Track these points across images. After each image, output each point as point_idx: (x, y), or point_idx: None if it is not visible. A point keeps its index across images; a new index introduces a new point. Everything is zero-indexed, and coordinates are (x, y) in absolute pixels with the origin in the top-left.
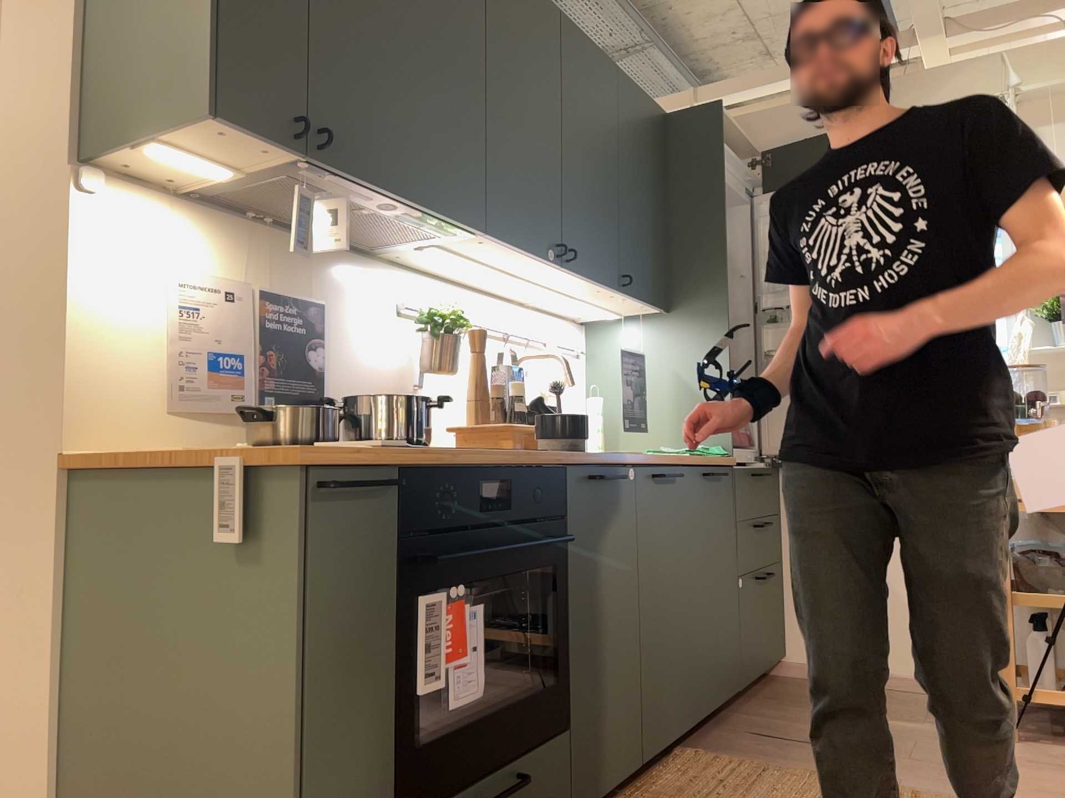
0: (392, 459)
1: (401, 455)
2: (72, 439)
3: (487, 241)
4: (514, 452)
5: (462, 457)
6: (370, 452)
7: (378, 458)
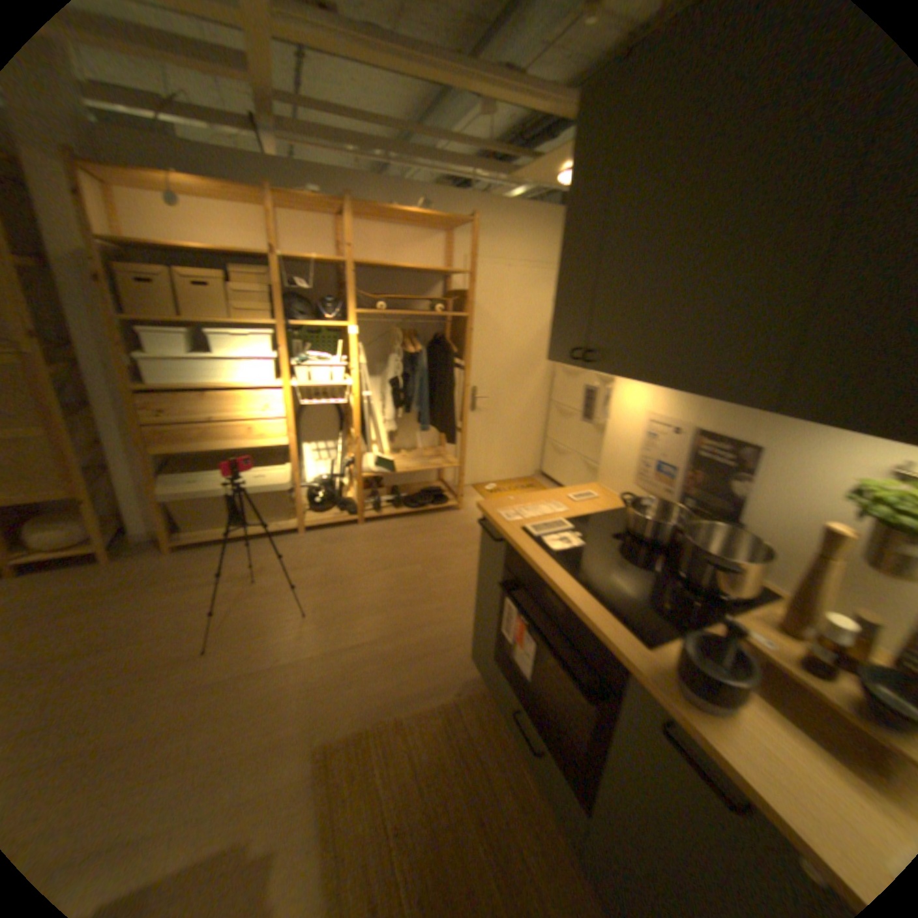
0: (507, 533)
1: (500, 532)
2: (598, 478)
3: (829, 419)
4: (590, 603)
5: (542, 564)
6: (504, 524)
7: (495, 526)
